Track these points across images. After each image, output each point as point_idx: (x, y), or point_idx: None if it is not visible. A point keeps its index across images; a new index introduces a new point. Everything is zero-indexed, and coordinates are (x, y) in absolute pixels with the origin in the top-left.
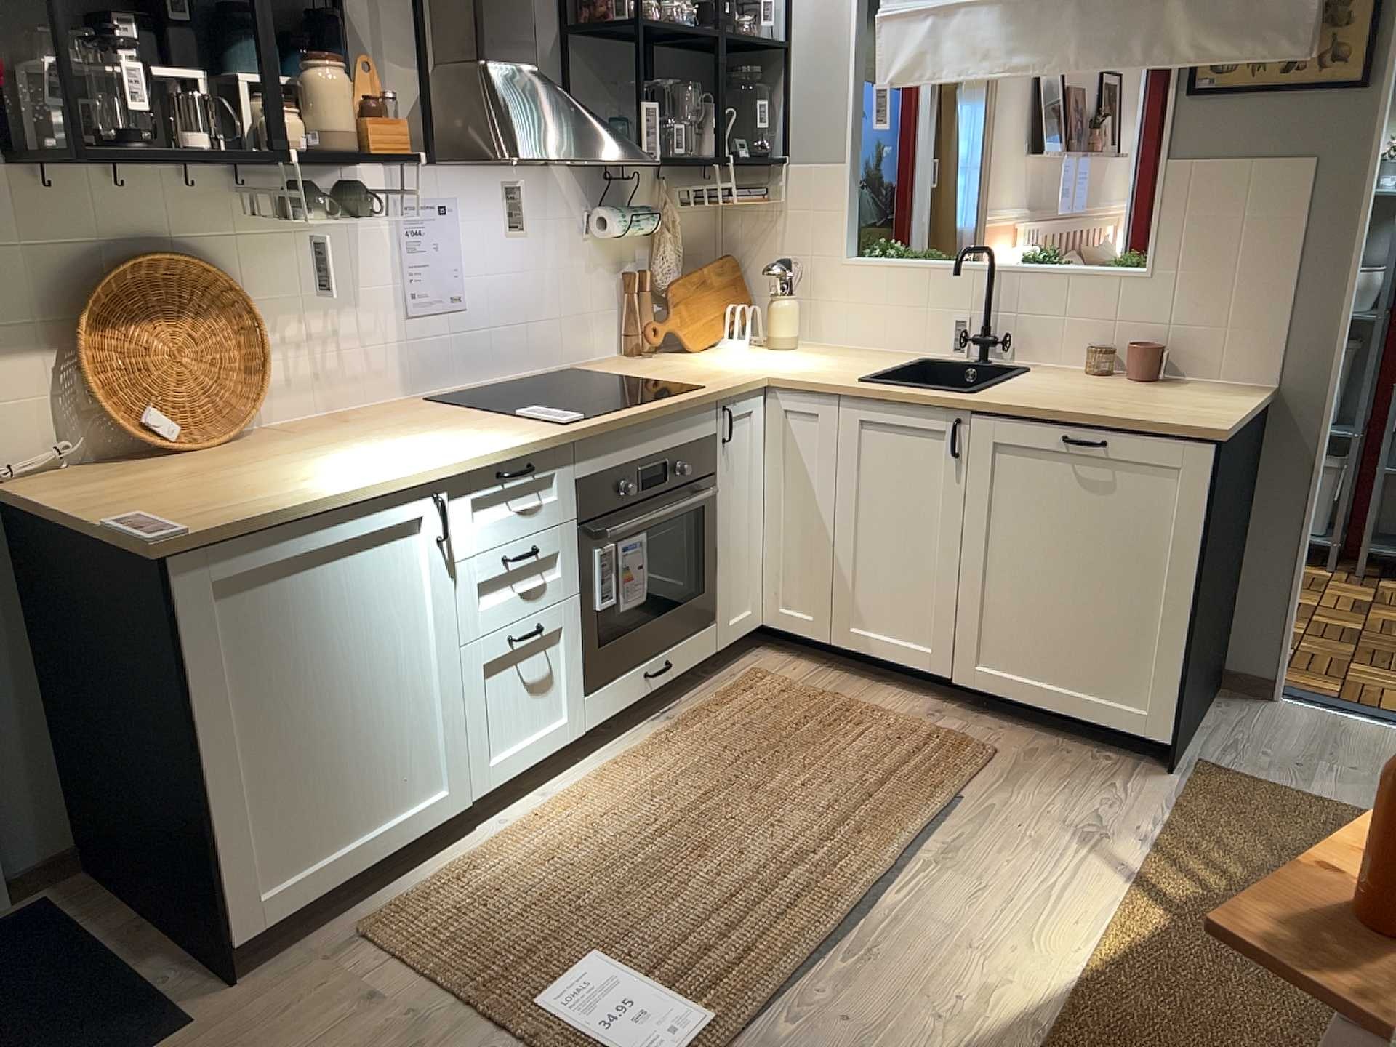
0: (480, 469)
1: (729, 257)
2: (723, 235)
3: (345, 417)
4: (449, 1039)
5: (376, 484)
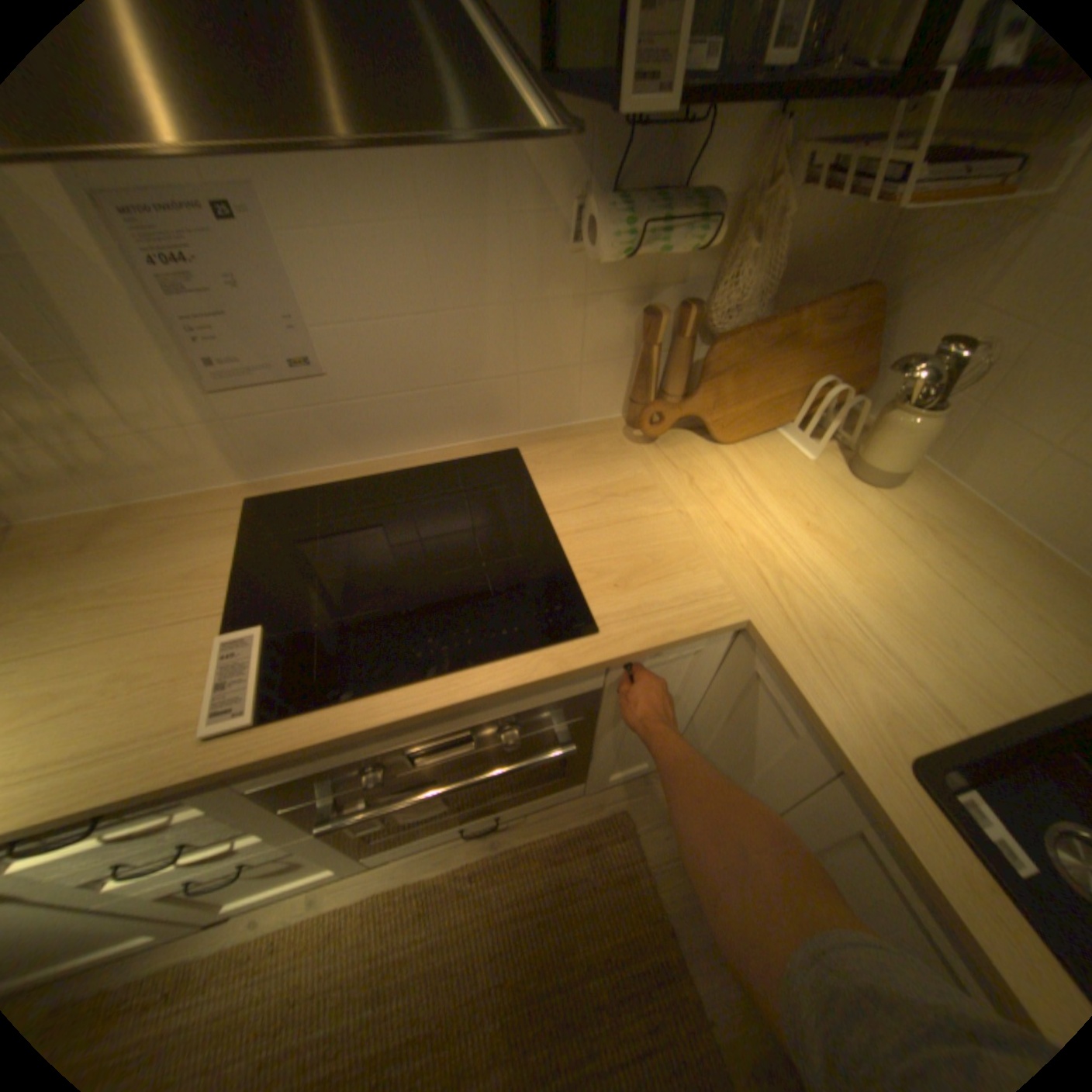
0: None
1: (883, 274)
2: (894, 229)
3: (116, 521)
4: None
5: None
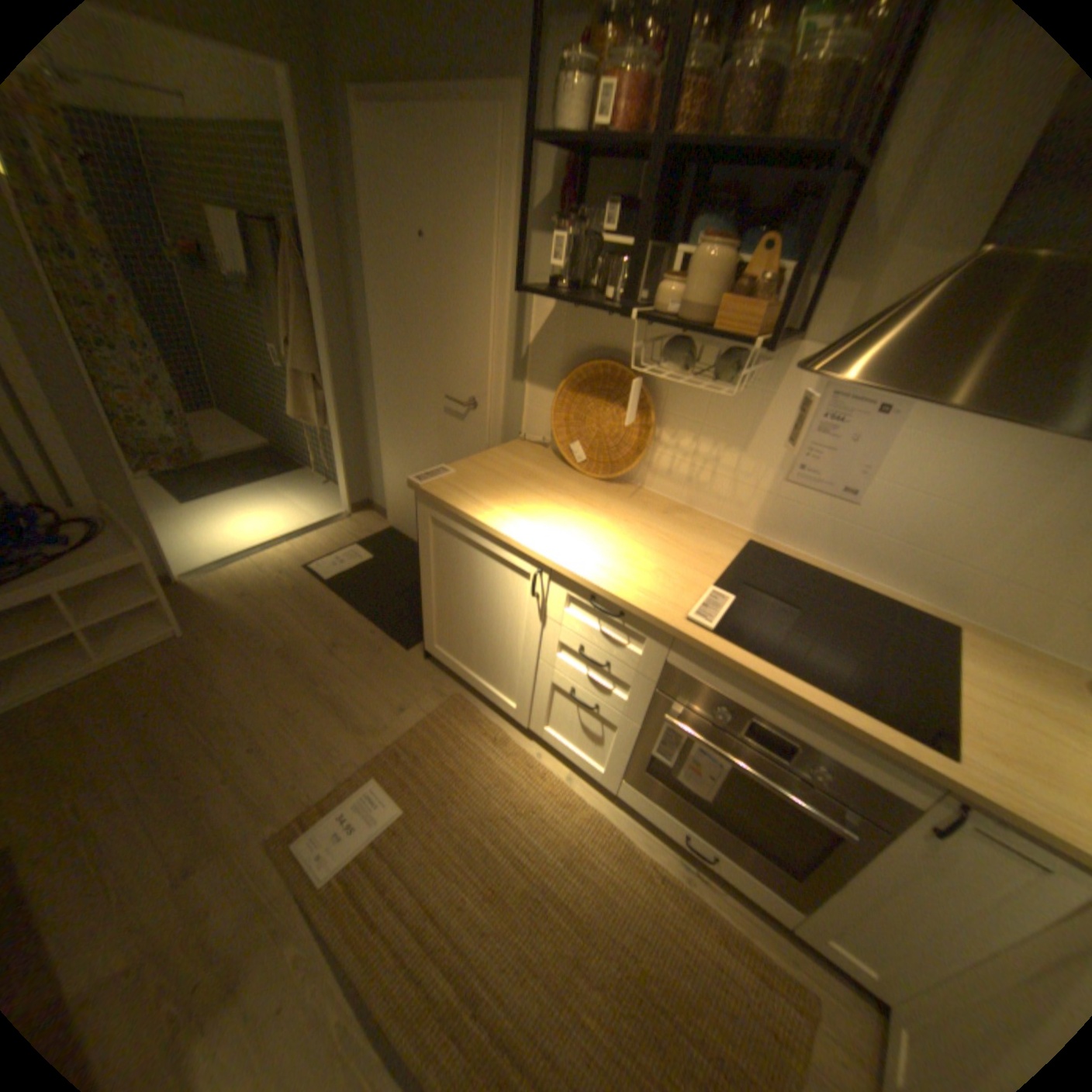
0: (578, 581)
1: None
2: None
3: (684, 511)
4: (363, 745)
5: (507, 533)
